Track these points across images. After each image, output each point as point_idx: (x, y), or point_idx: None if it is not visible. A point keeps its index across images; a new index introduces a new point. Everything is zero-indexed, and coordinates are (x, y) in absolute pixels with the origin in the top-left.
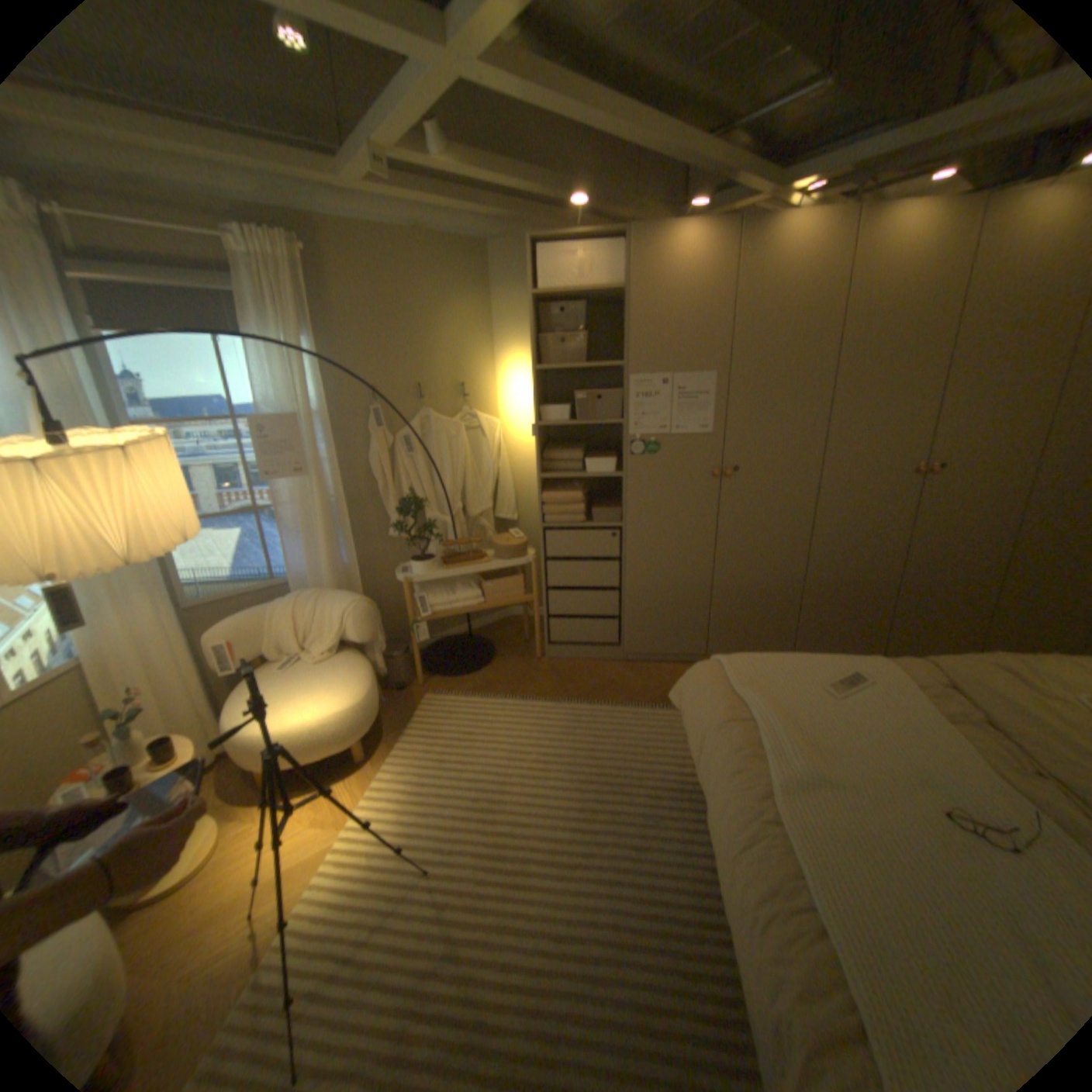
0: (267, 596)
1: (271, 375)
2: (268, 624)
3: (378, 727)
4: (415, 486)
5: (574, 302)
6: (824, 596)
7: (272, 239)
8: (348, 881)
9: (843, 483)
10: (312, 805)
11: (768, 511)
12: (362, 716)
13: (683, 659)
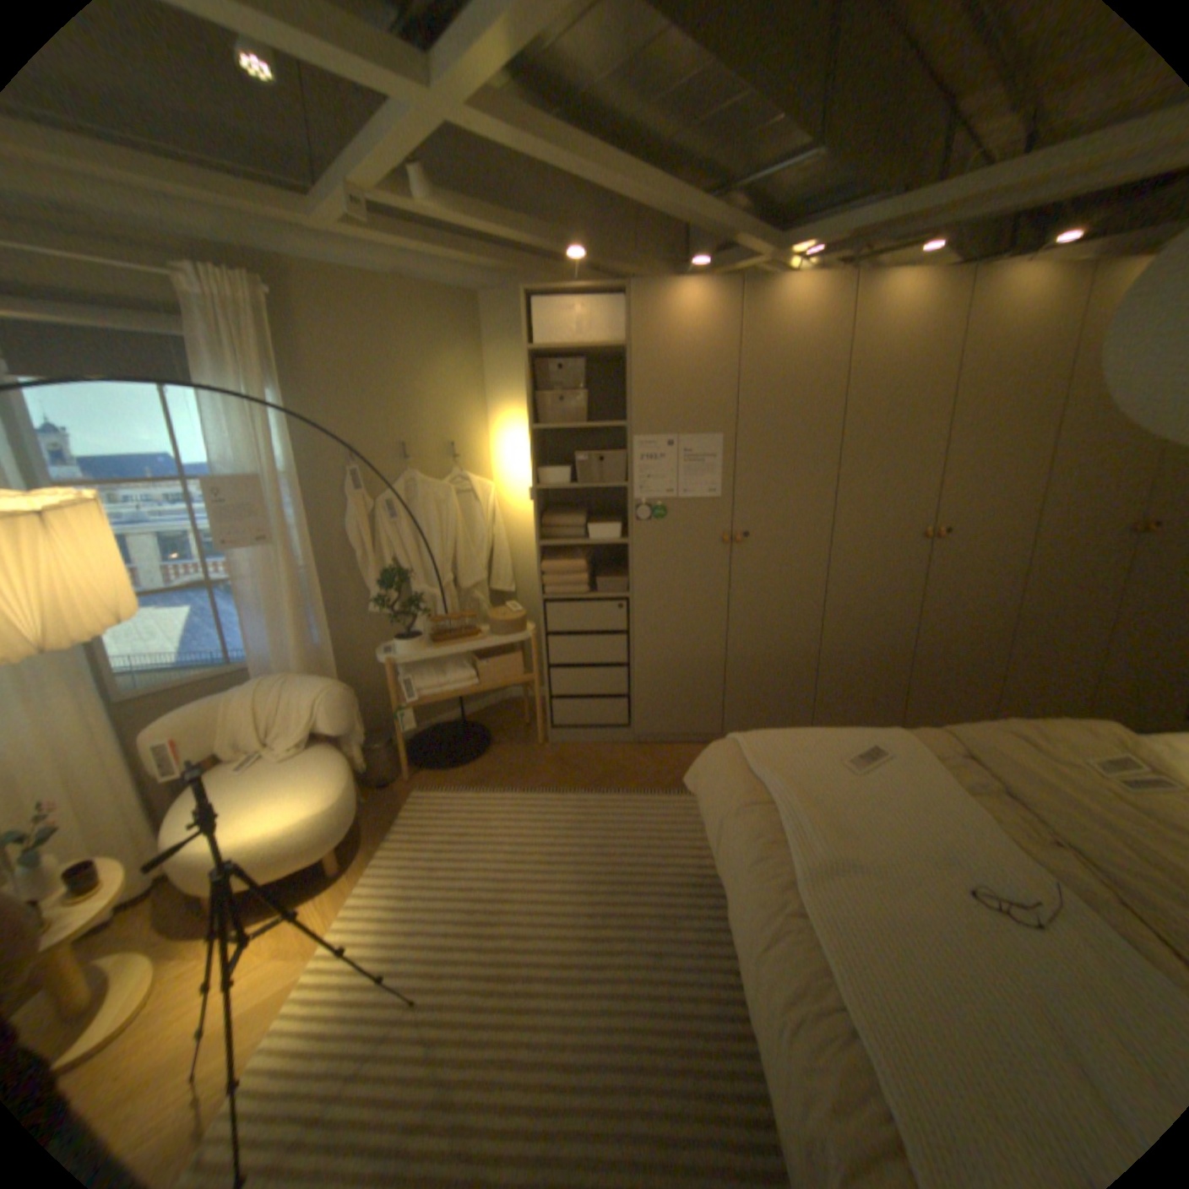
0: (221, 685)
1: (229, 431)
2: (222, 718)
3: (356, 833)
4: (399, 556)
5: (573, 359)
6: (840, 667)
7: (232, 281)
8: (318, 1021)
9: (853, 549)
10: (274, 933)
11: (780, 579)
12: (336, 822)
13: (697, 739)
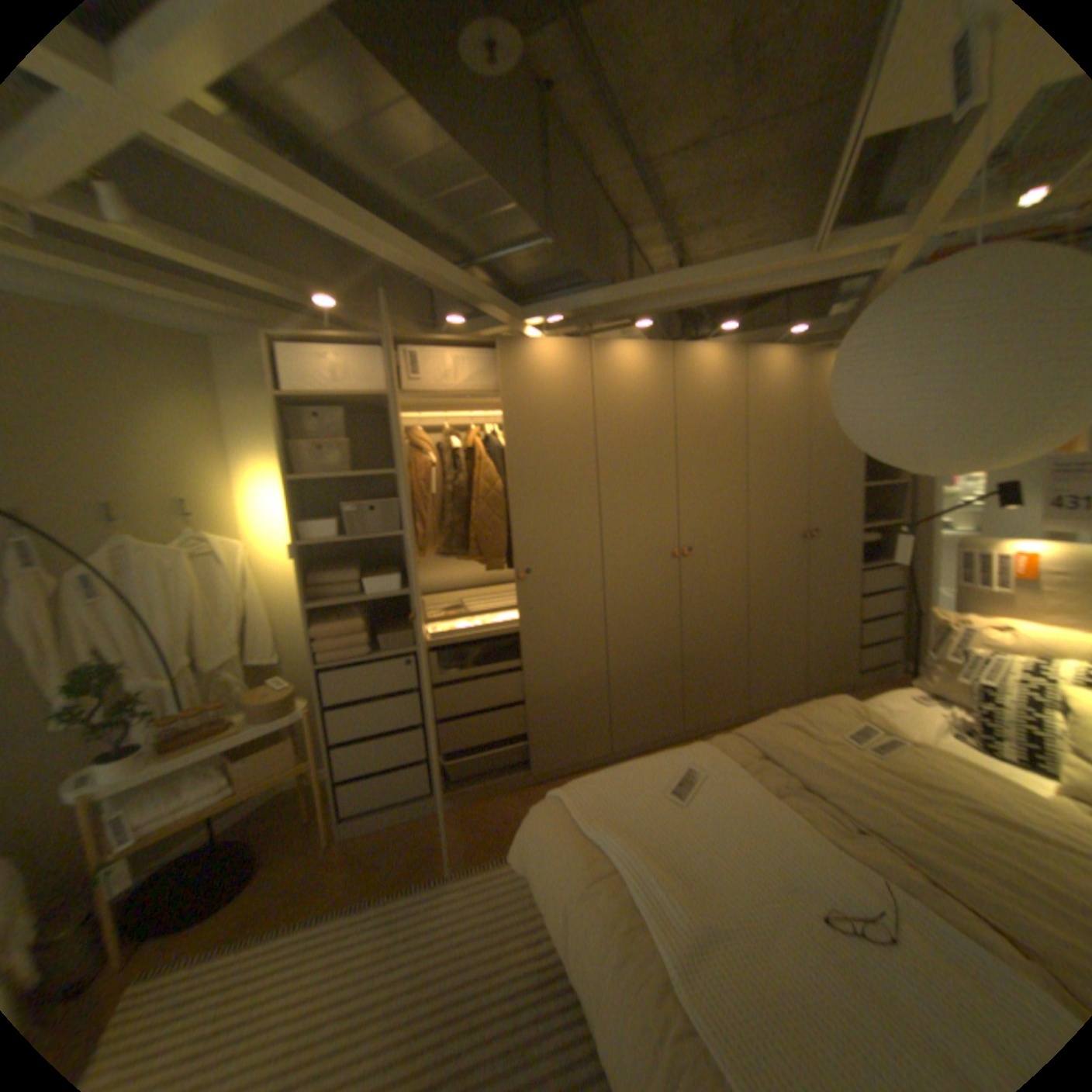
0: None
1: None
2: None
3: None
4: (101, 646)
5: (329, 408)
6: (626, 683)
7: None
8: None
9: (621, 573)
10: None
11: (564, 609)
12: None
13: (506, 789)
